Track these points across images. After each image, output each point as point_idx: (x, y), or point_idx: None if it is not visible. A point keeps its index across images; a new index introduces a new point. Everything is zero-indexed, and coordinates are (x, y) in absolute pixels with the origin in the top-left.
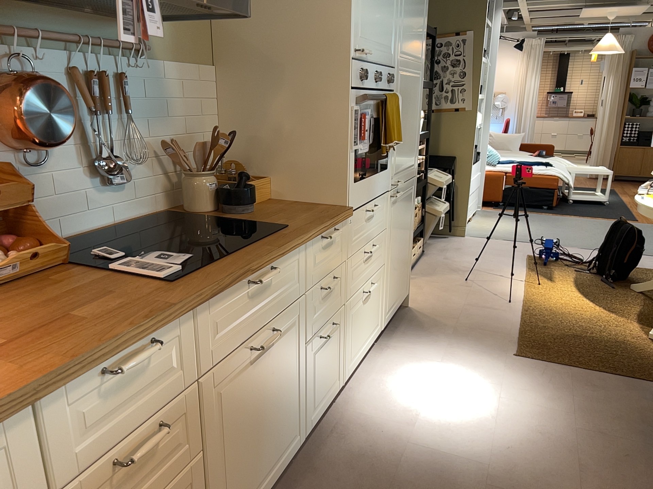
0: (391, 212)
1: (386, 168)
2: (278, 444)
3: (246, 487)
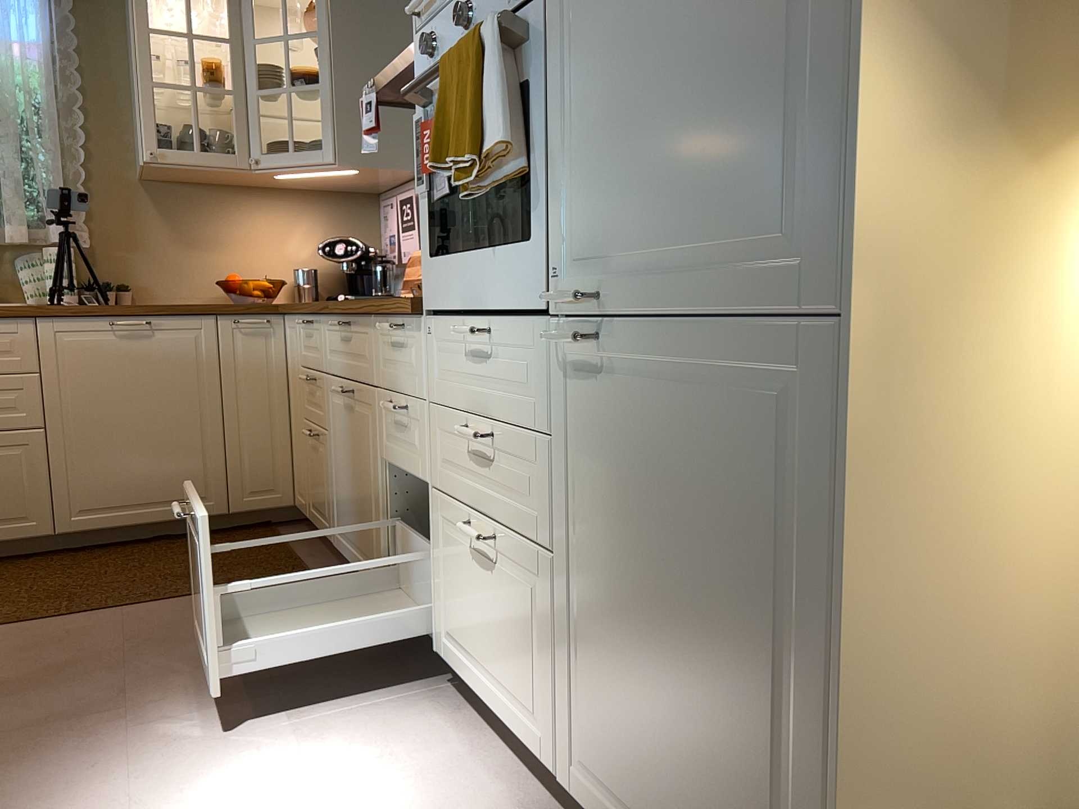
0: (565, 394)
1: (532, 239)
2: (362, 538)
3: (345, 522)
